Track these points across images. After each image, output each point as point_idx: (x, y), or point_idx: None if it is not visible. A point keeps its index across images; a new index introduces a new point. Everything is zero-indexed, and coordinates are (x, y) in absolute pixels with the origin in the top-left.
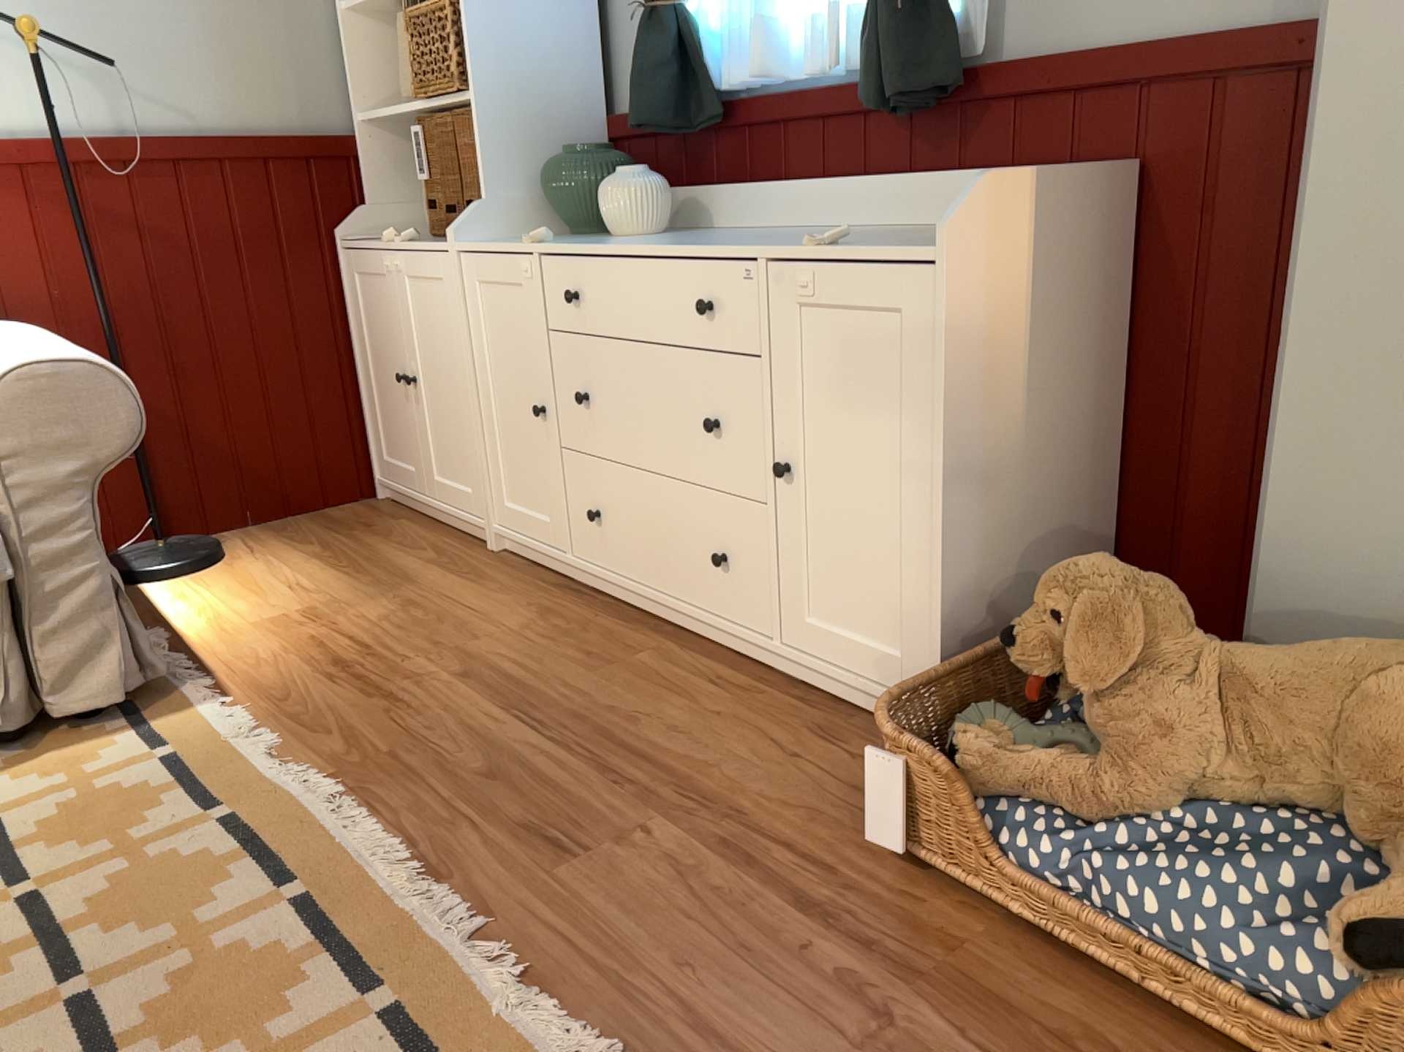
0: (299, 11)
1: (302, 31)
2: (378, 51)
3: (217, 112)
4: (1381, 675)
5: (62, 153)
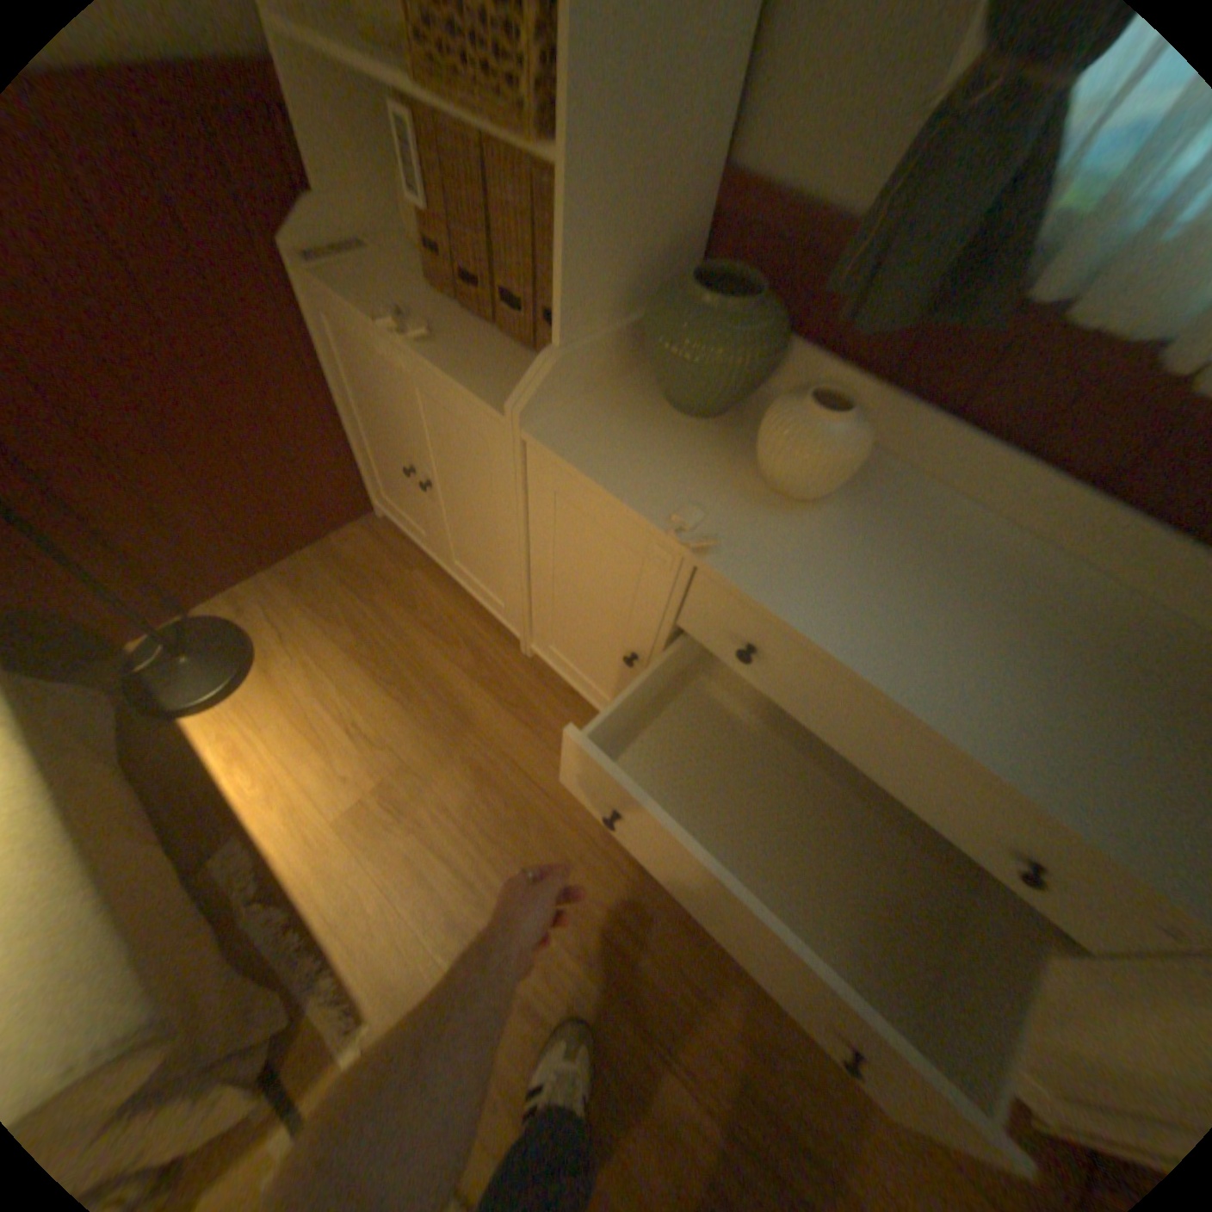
0: None
1: None
2: None
3: None
4: None
5: None
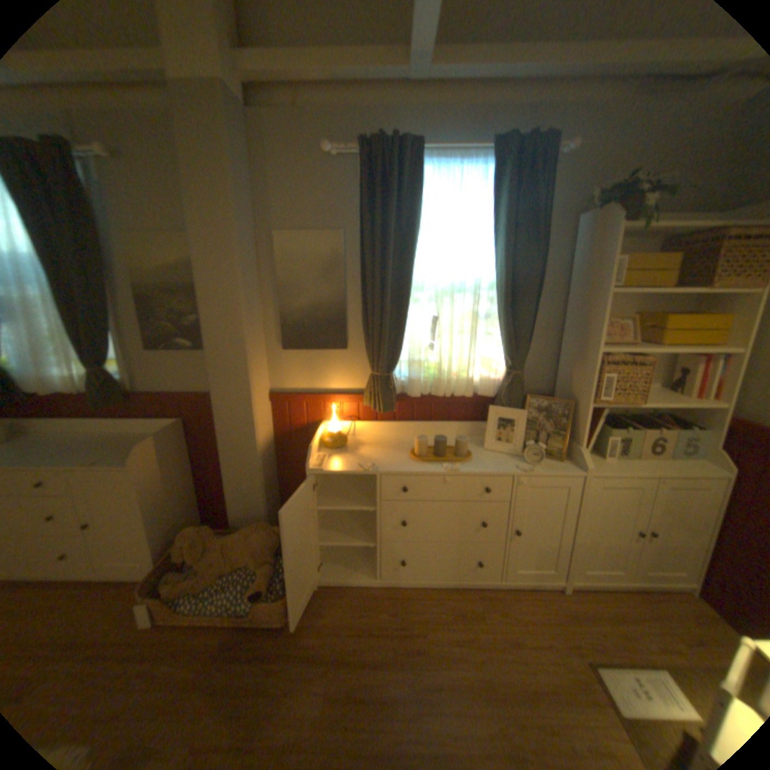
0: None
1: None
2: None
3: None
4: (249, 538)
5: None
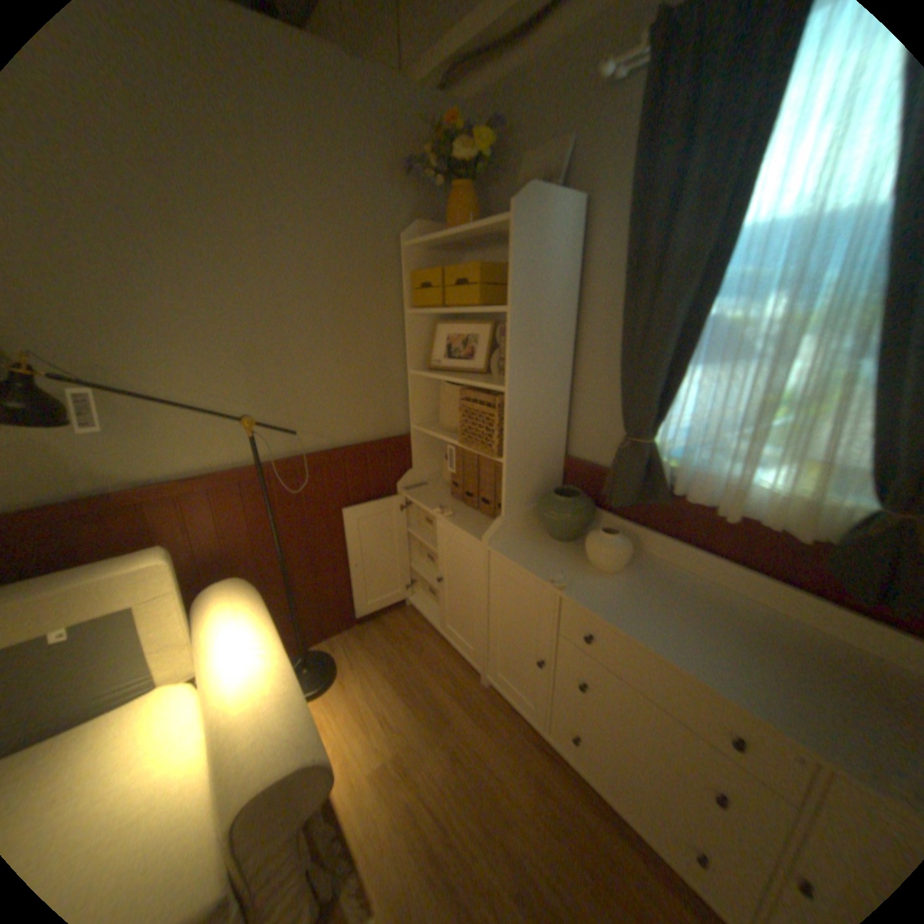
0: (388, 371)
1: (388, 382)
2: (426, 389)
3: (343, 431)
4: None
5: (263, 484)
